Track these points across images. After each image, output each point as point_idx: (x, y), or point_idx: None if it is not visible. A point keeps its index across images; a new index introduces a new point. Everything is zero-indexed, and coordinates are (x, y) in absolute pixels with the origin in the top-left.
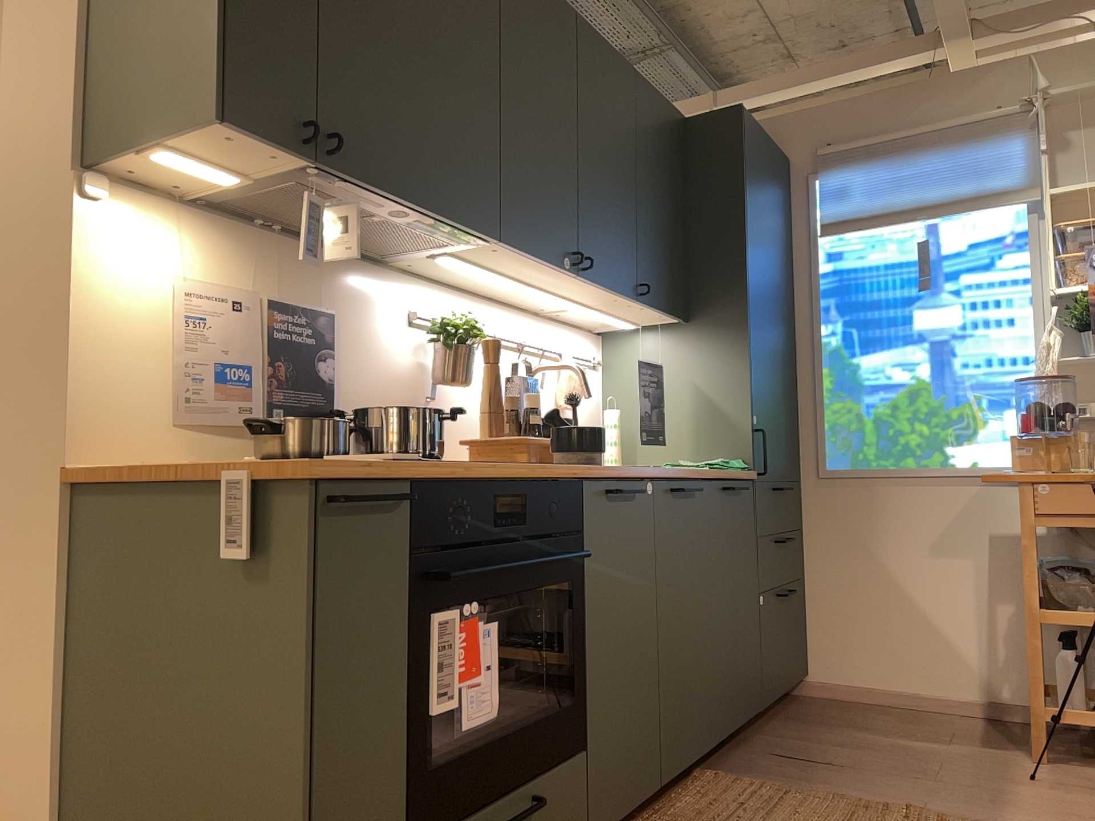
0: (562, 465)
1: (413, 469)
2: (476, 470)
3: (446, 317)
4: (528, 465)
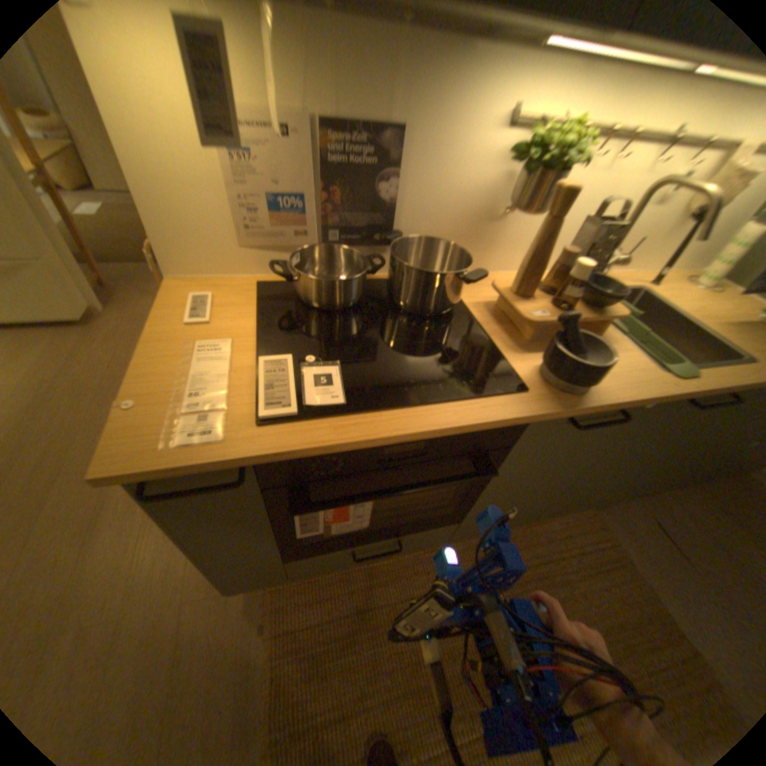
0: (519, 396)
1: (246, 462)
2: (364, 430)
3: (547, 128)
4: (458, 408)
